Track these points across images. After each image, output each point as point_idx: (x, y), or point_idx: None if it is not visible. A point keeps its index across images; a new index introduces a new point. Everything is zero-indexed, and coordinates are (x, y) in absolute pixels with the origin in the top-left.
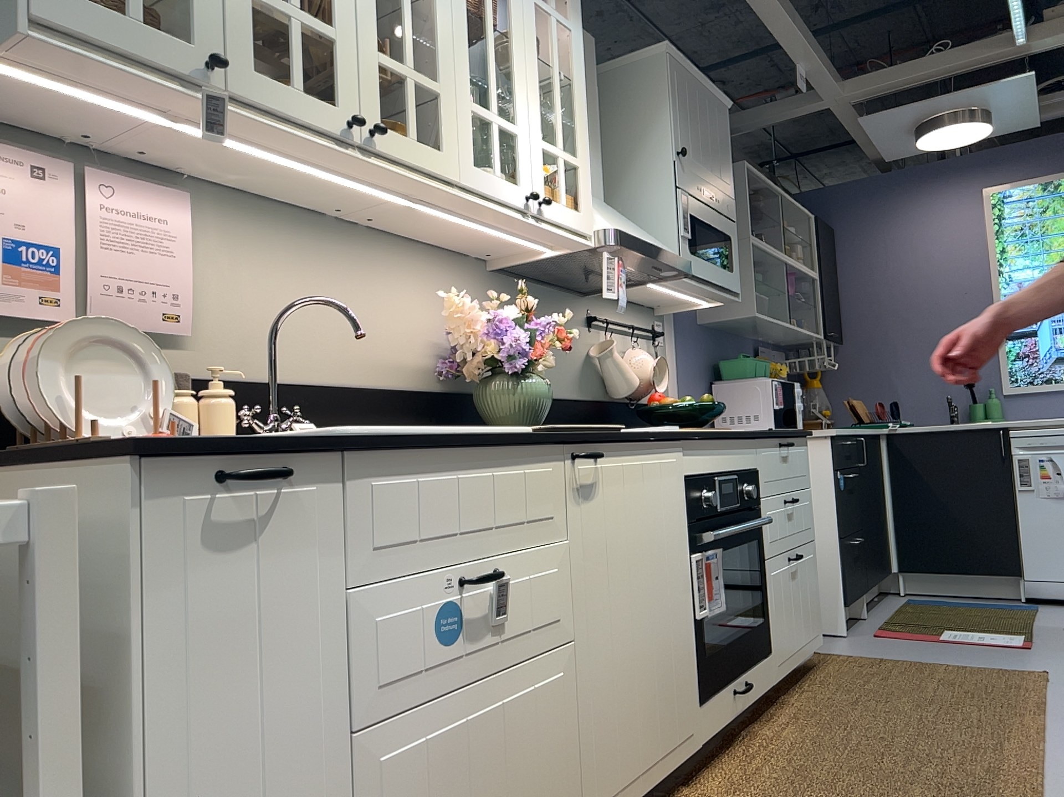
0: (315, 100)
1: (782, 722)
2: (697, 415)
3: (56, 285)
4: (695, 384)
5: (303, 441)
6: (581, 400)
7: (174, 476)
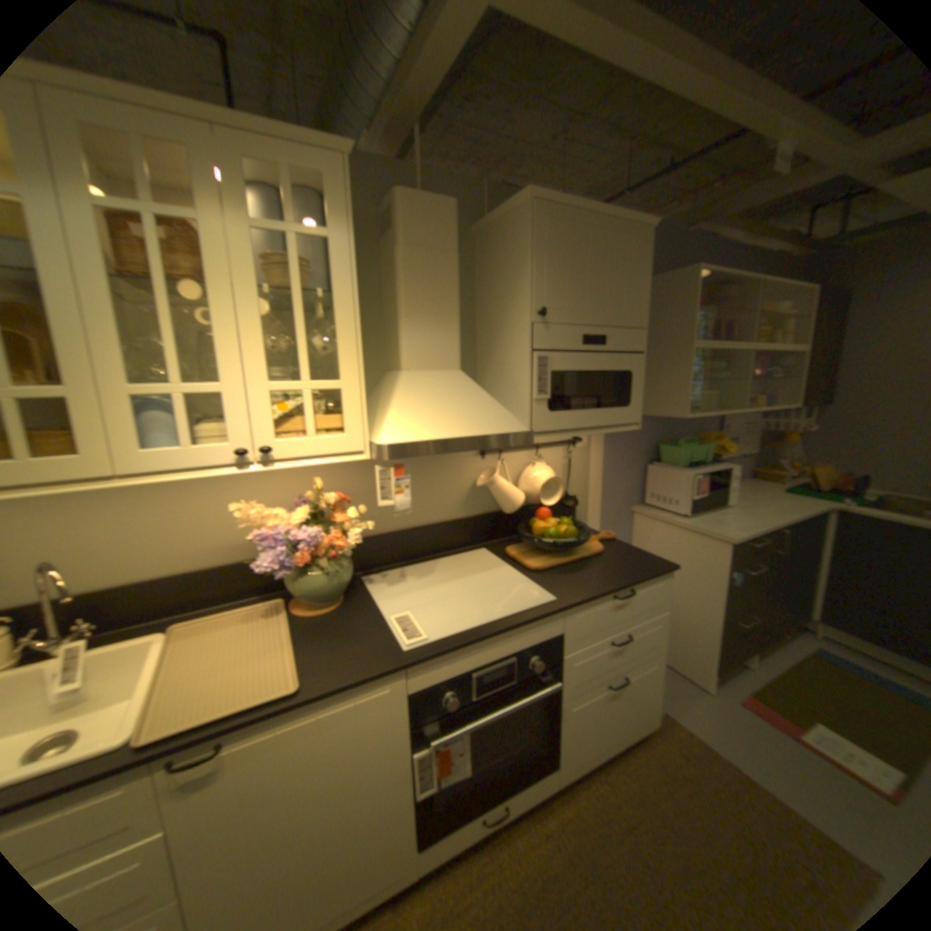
0: None
1: (545, 832)
2: (556, 542)
3: None
4: (623, 468)
5: None
6: (459, 519)
7: None
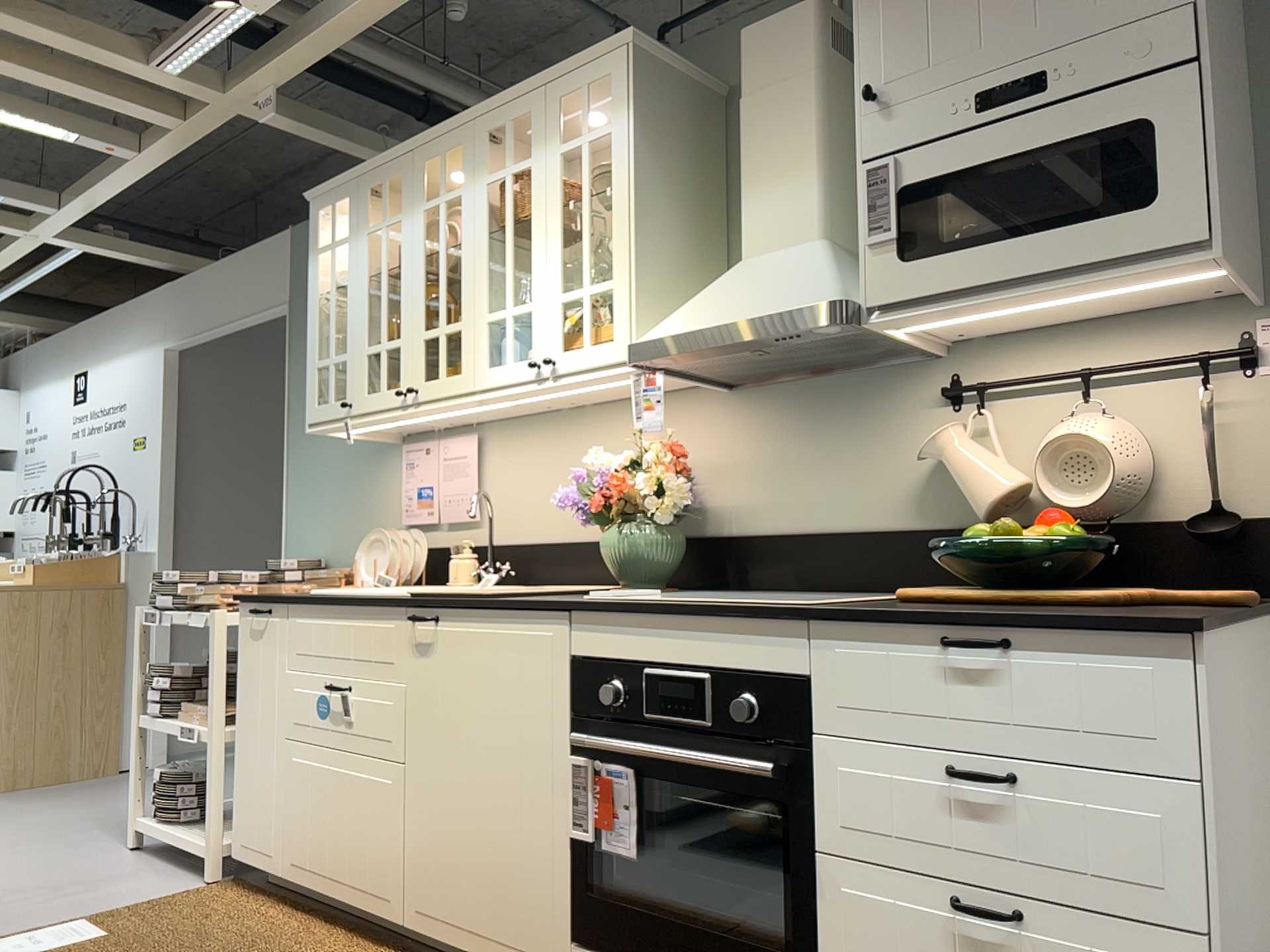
0: (389, 390)
1: None
2: (989, 560)
3: (430, 504)
4: None
5: (270, 598)
6: (904, 531)
7: (247, 609)
